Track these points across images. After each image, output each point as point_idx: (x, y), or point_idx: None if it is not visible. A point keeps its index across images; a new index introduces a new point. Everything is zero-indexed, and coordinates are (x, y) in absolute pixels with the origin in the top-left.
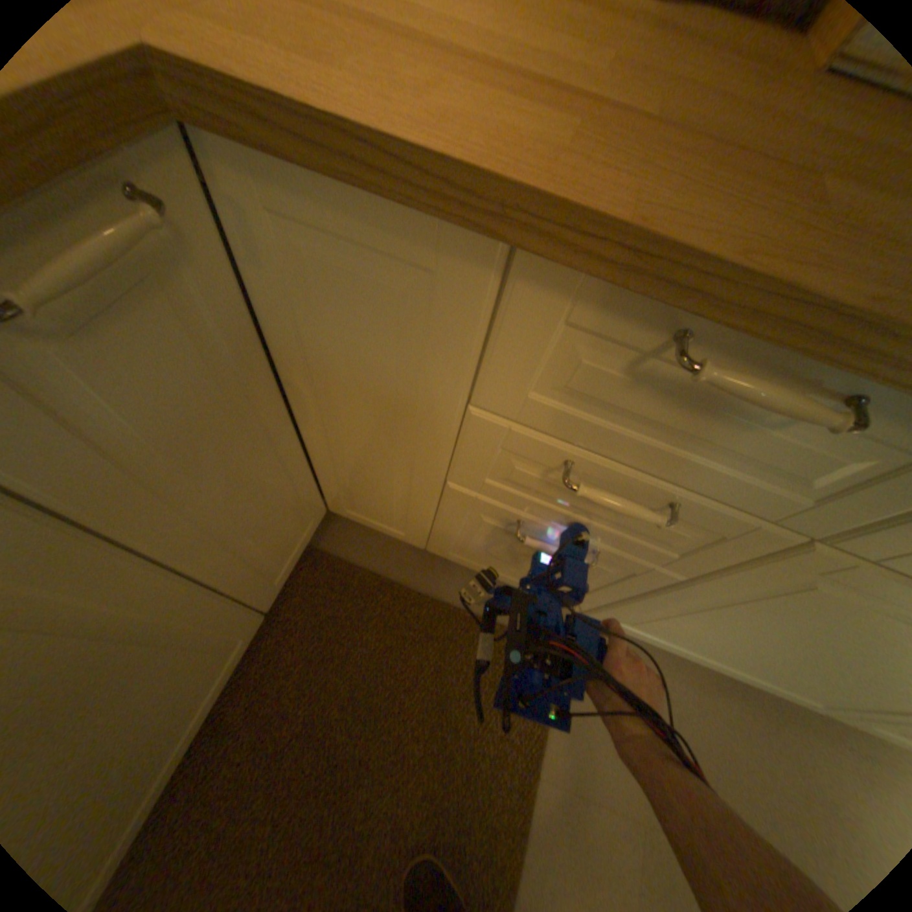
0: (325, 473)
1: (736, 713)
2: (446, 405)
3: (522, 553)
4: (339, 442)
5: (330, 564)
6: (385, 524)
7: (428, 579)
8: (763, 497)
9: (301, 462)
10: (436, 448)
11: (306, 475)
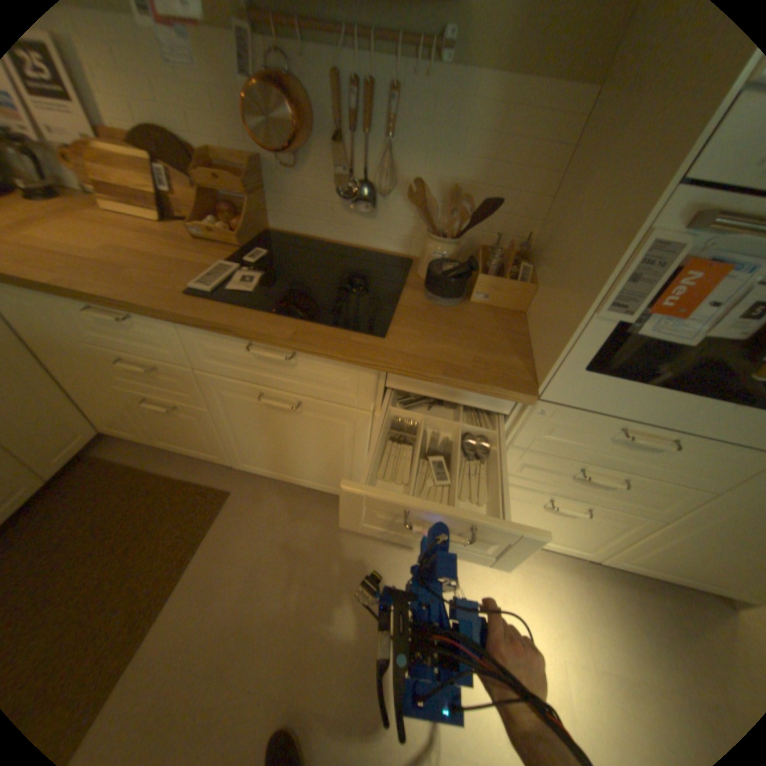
0: (75, 403)
1: (326, 514)
2: (74, 347)
3: (167, 425)
4: (65, 379)
5: (98, 465)
6: (122, 433)
7: (157, 467)
8: (160, 356)
9: (58, 396)
10: (89, 369)
11: (65, 404)
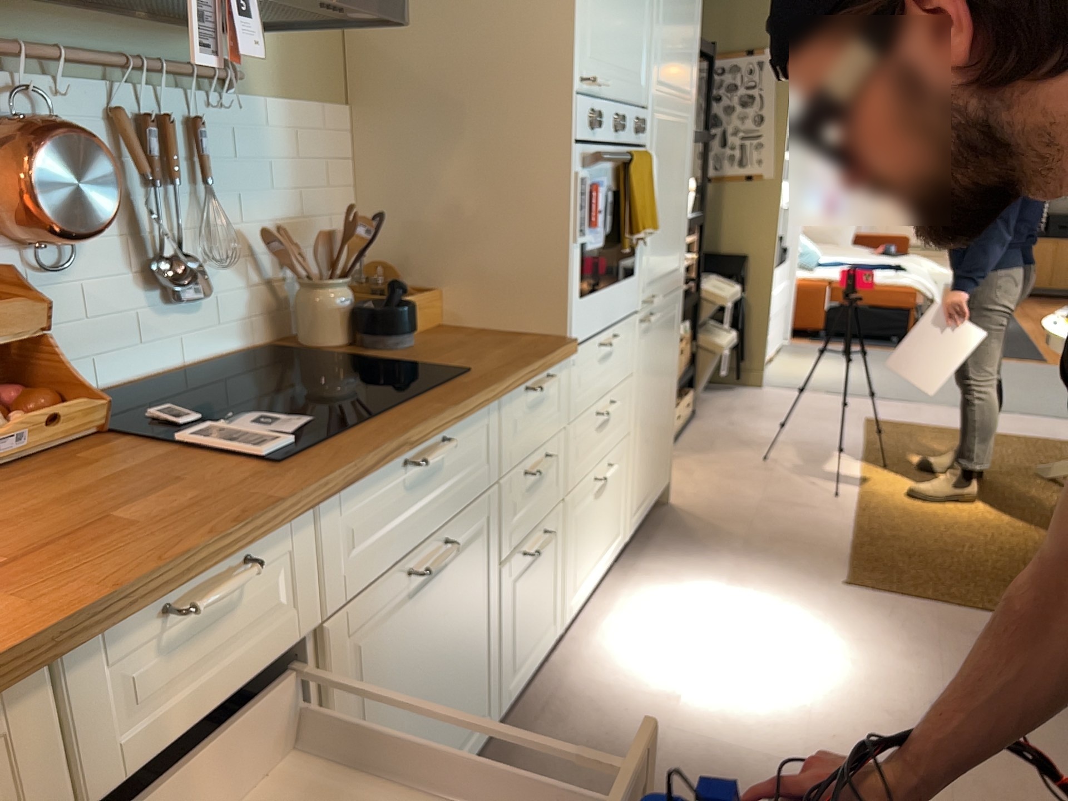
0: None
1: None
2: None
3: None
4: None
5: None
6: None
7: None
8: (280, 636)
9: None
10: None
11: None
